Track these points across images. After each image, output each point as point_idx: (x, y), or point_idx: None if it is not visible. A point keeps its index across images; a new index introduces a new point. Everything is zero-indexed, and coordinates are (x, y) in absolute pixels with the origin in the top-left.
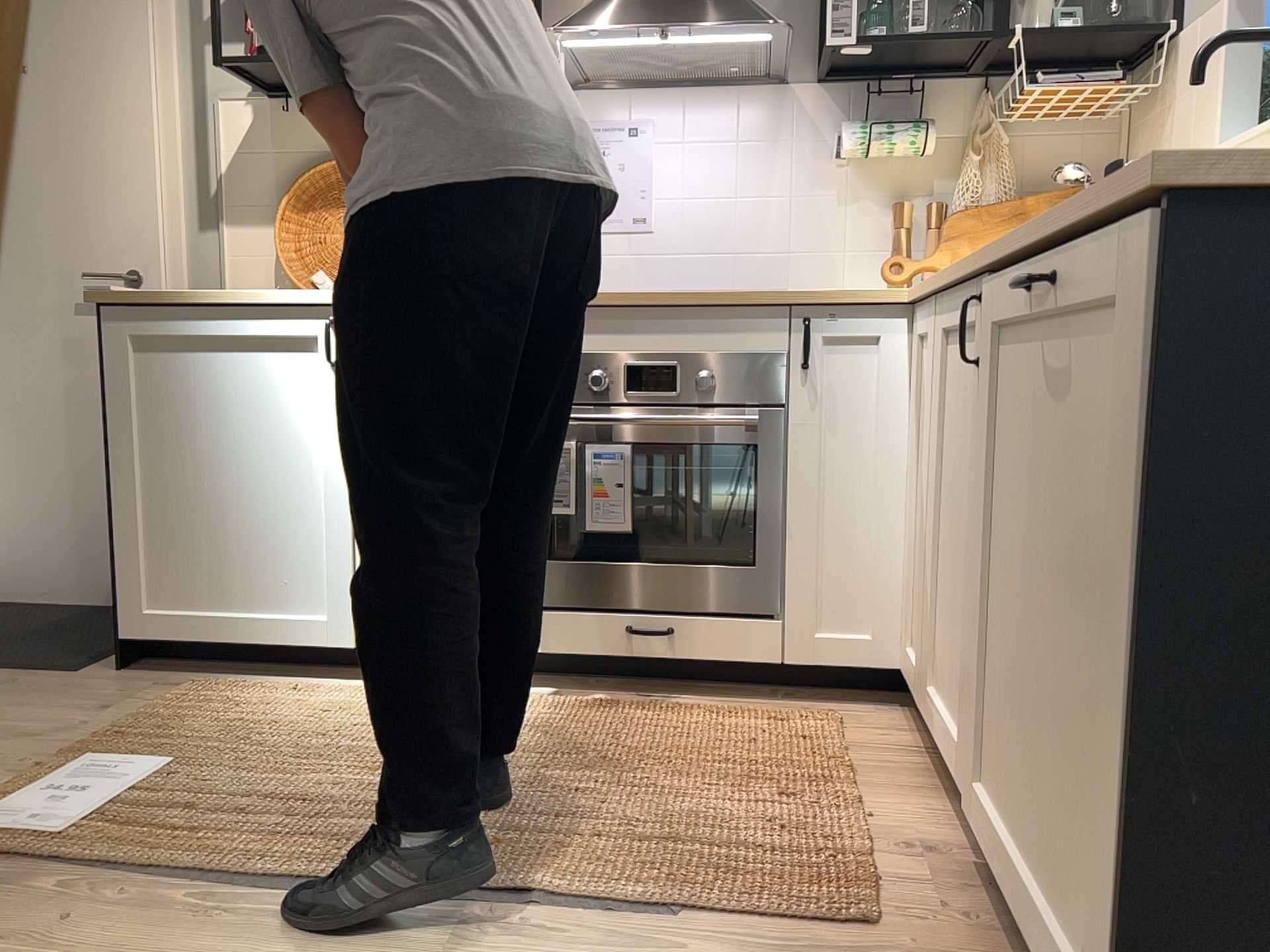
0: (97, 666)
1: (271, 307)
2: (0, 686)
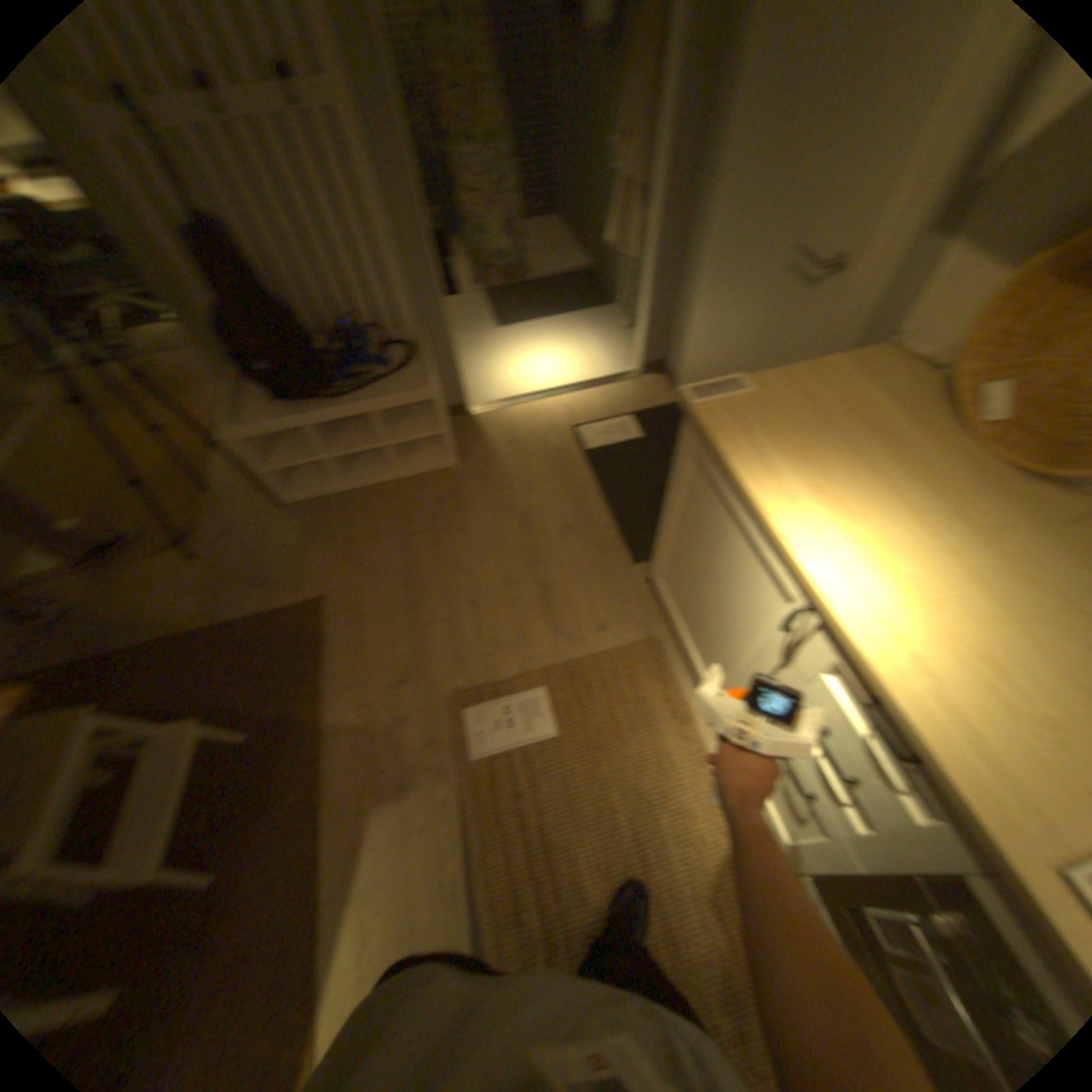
0: (644, 564)
1: (772, 541)
2: (596, 551)
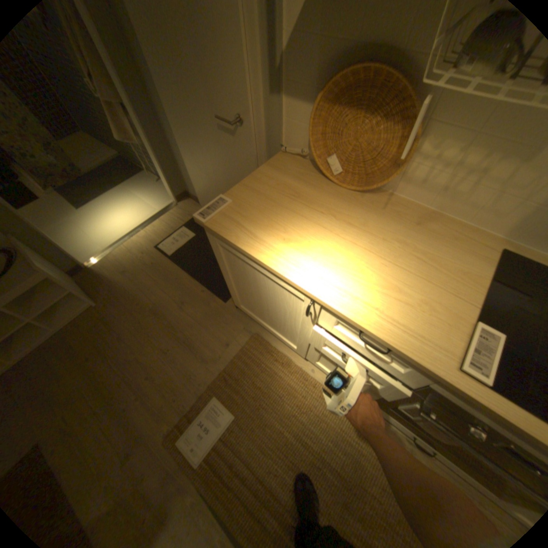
0: (231, 298)
1: (280, 277)
2: (204, 305)
